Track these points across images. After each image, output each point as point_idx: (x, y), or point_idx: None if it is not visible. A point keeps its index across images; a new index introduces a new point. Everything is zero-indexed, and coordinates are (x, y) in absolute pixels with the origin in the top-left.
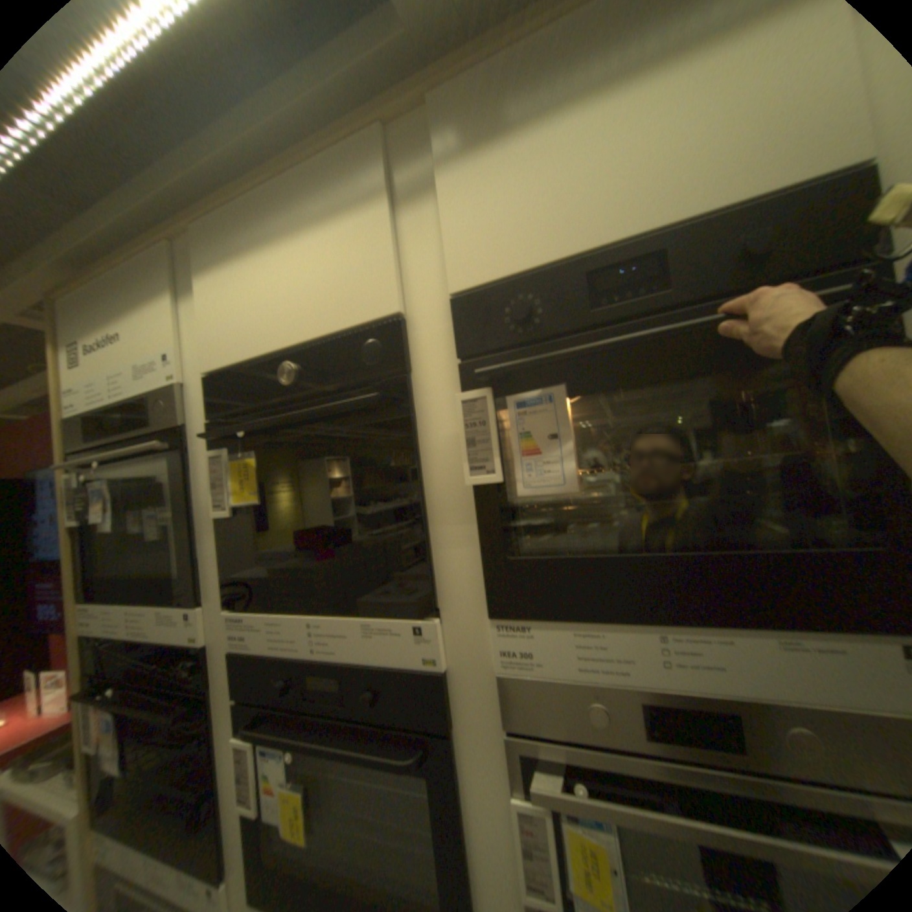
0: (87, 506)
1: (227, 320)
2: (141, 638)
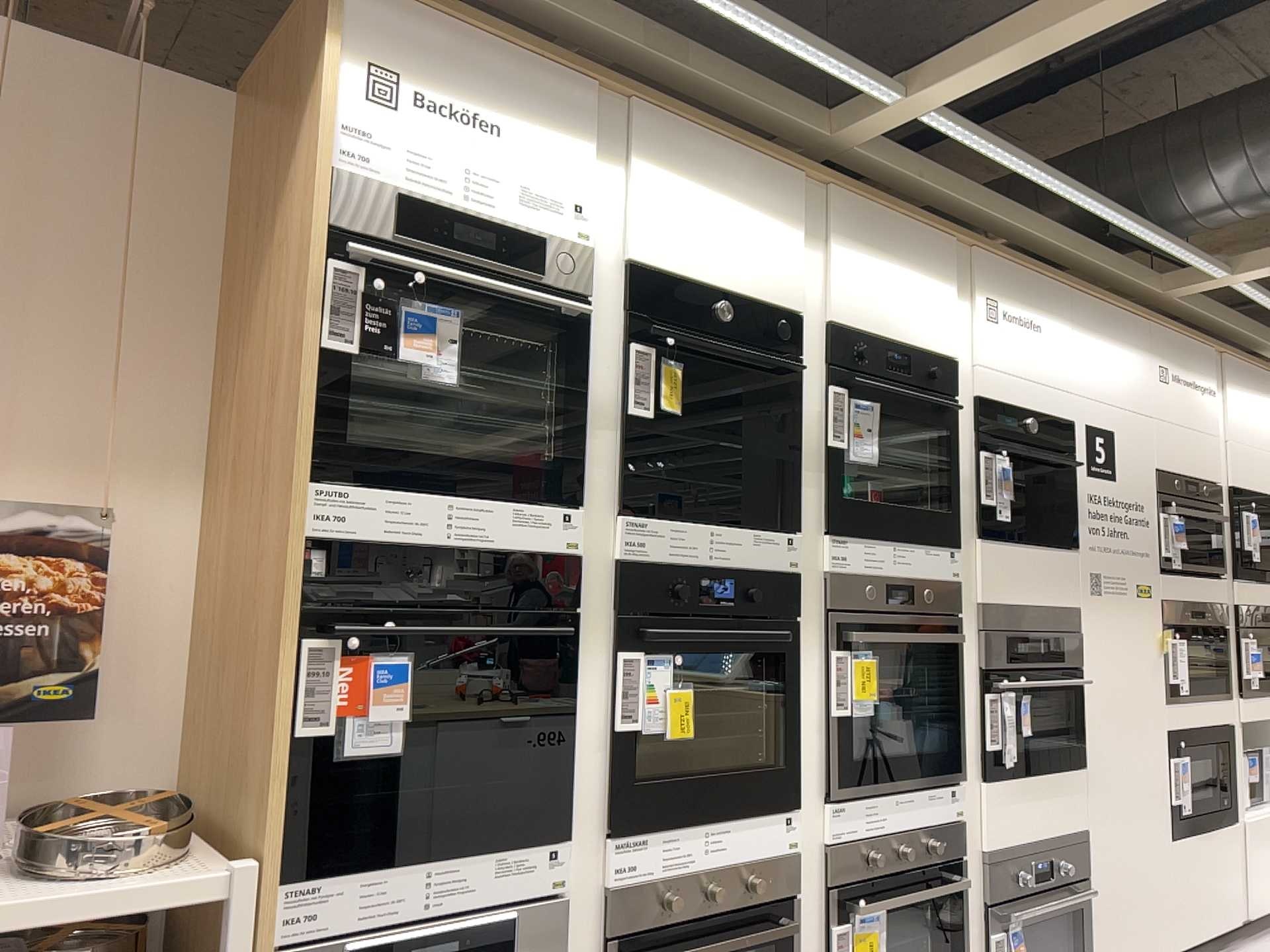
0: (408, 338)
1: (667, 238)
2: (488, 538)
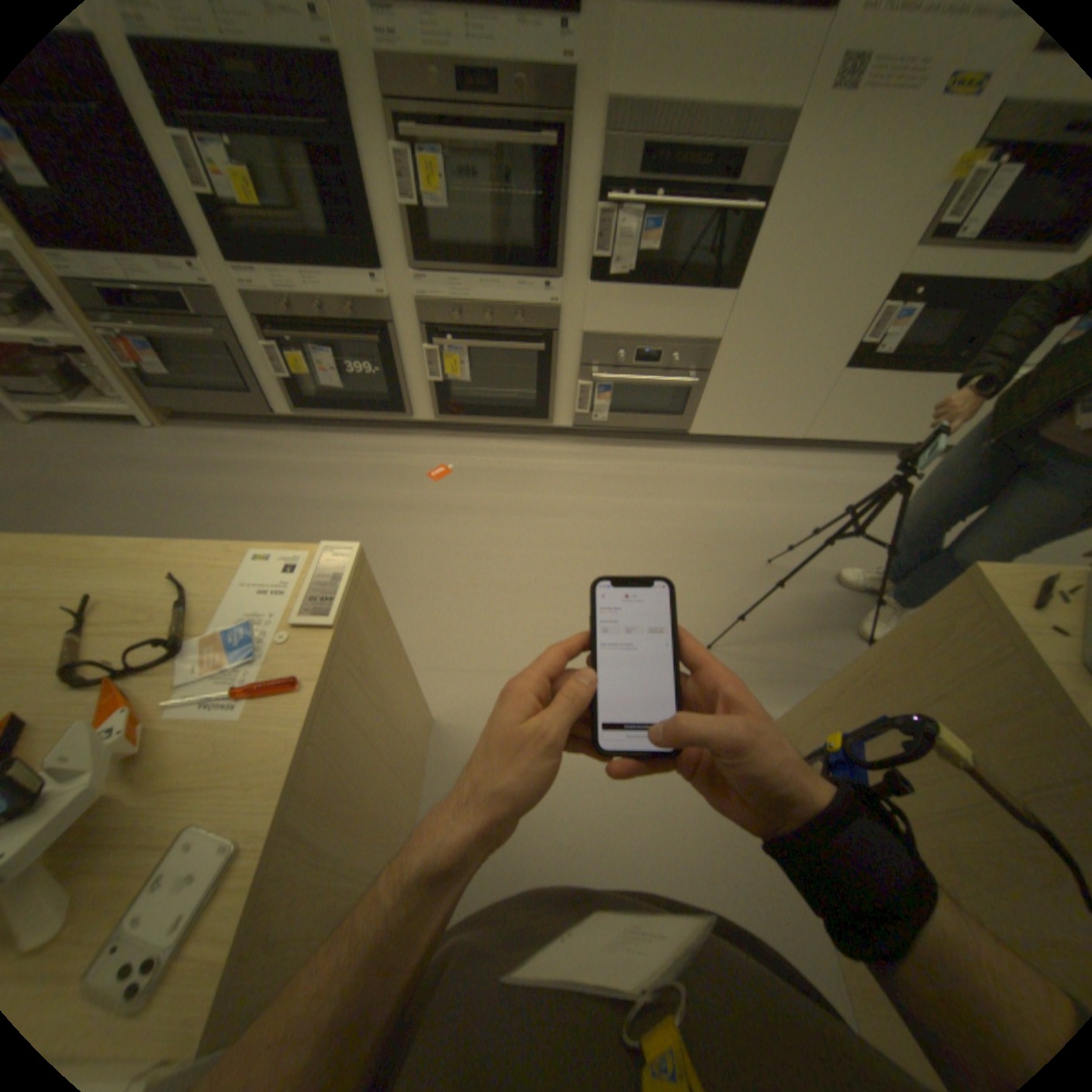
0: None
1: None
2: None
